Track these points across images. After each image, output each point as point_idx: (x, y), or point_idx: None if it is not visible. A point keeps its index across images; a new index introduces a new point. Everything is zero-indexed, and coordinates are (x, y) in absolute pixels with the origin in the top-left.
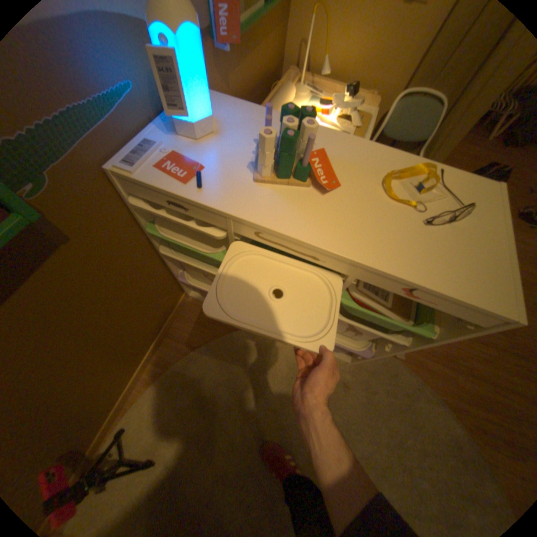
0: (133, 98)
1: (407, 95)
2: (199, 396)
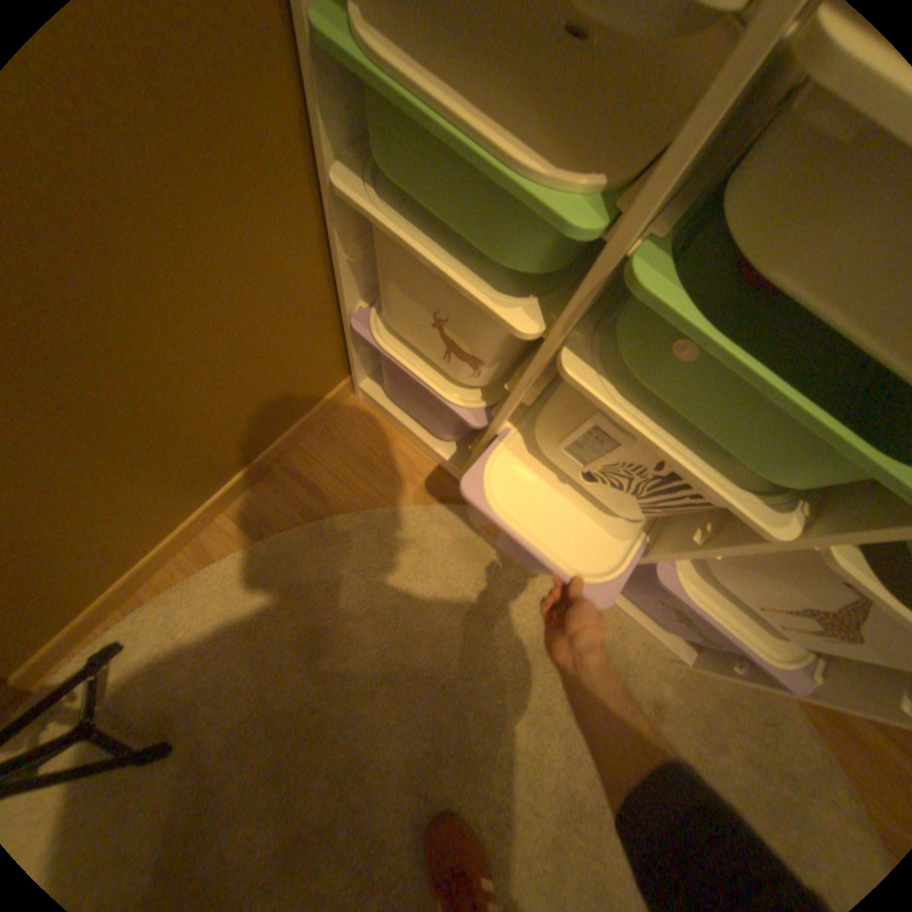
0: None
1: None
2: (319, 625)
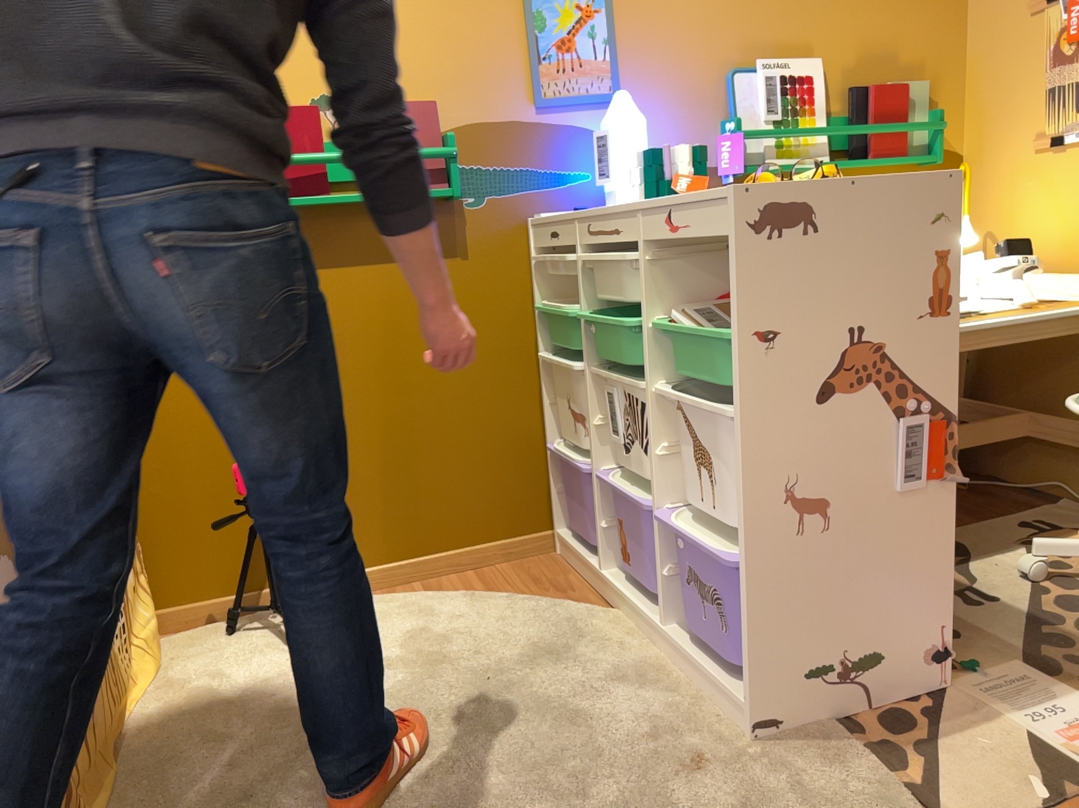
0: (587, 186)
1: None
2: (428, 629)
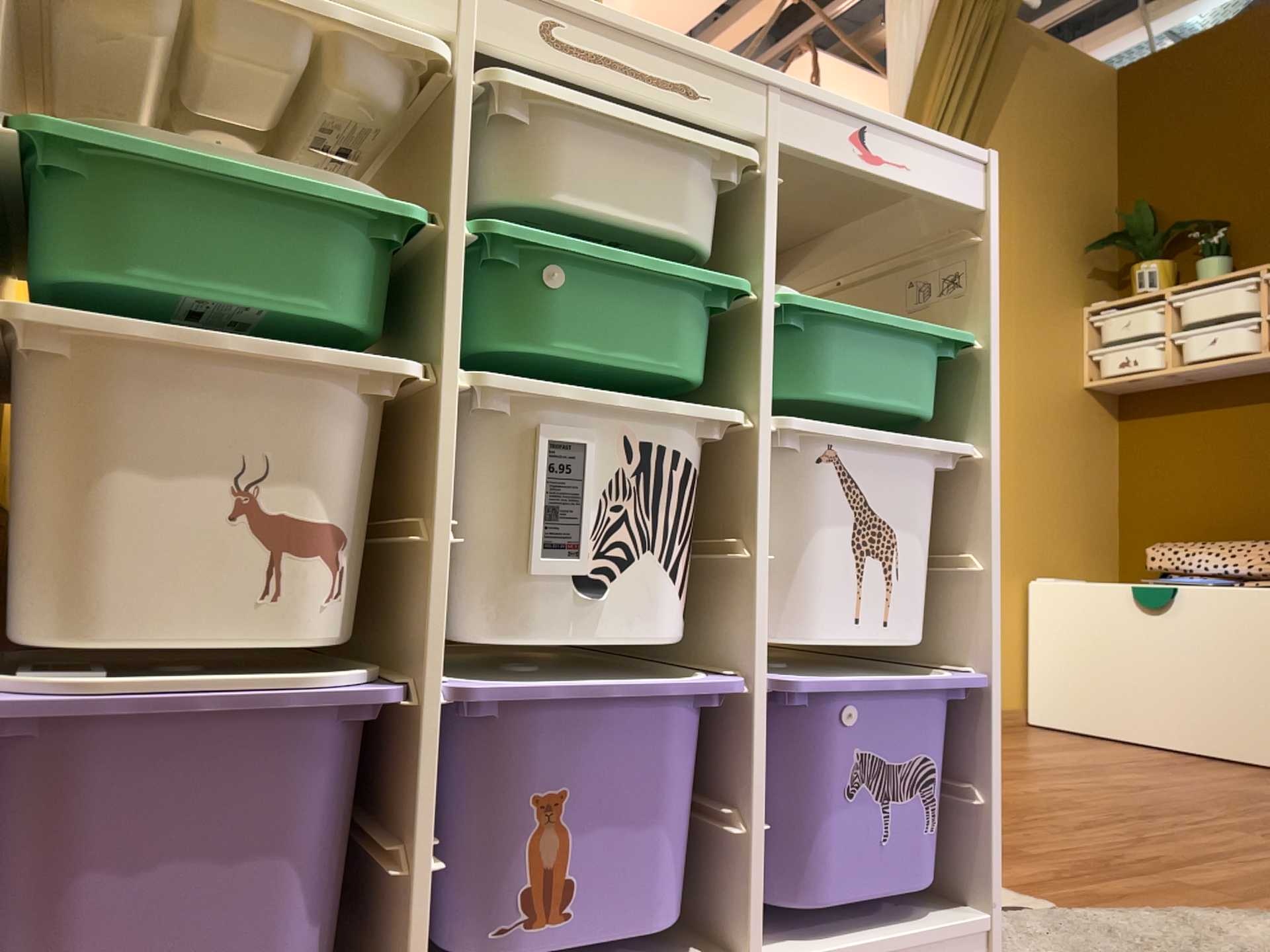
0: None
1: None
2: None
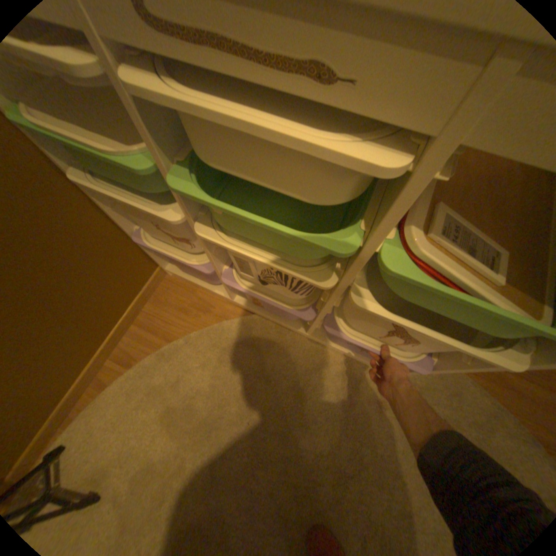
0: None
1: None
2: (170, 406)
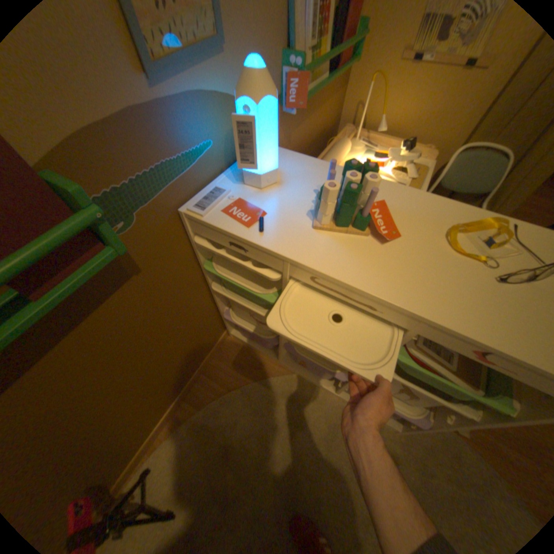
0: (212, 154)
1: (468, 149)
2: (229, 445)
